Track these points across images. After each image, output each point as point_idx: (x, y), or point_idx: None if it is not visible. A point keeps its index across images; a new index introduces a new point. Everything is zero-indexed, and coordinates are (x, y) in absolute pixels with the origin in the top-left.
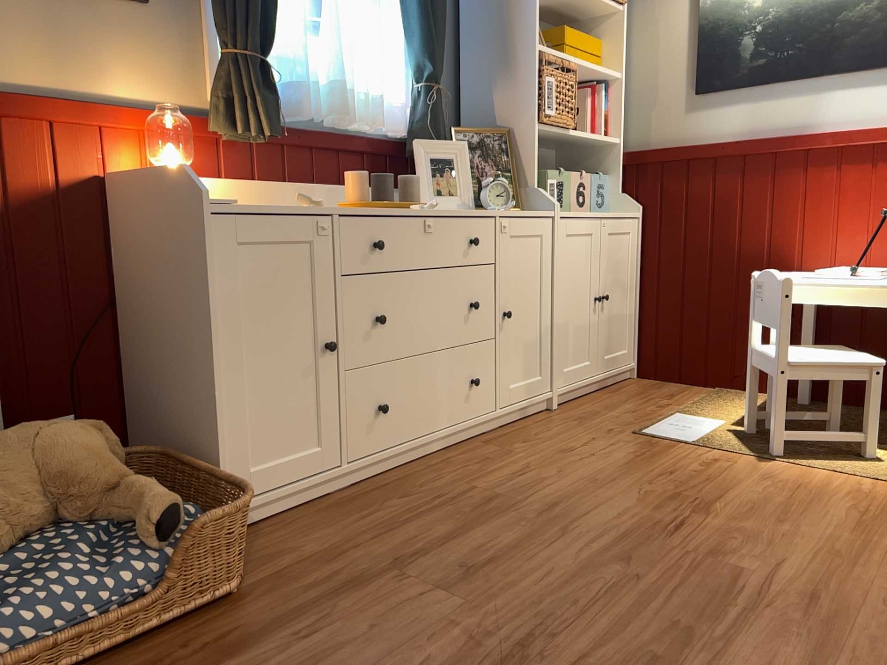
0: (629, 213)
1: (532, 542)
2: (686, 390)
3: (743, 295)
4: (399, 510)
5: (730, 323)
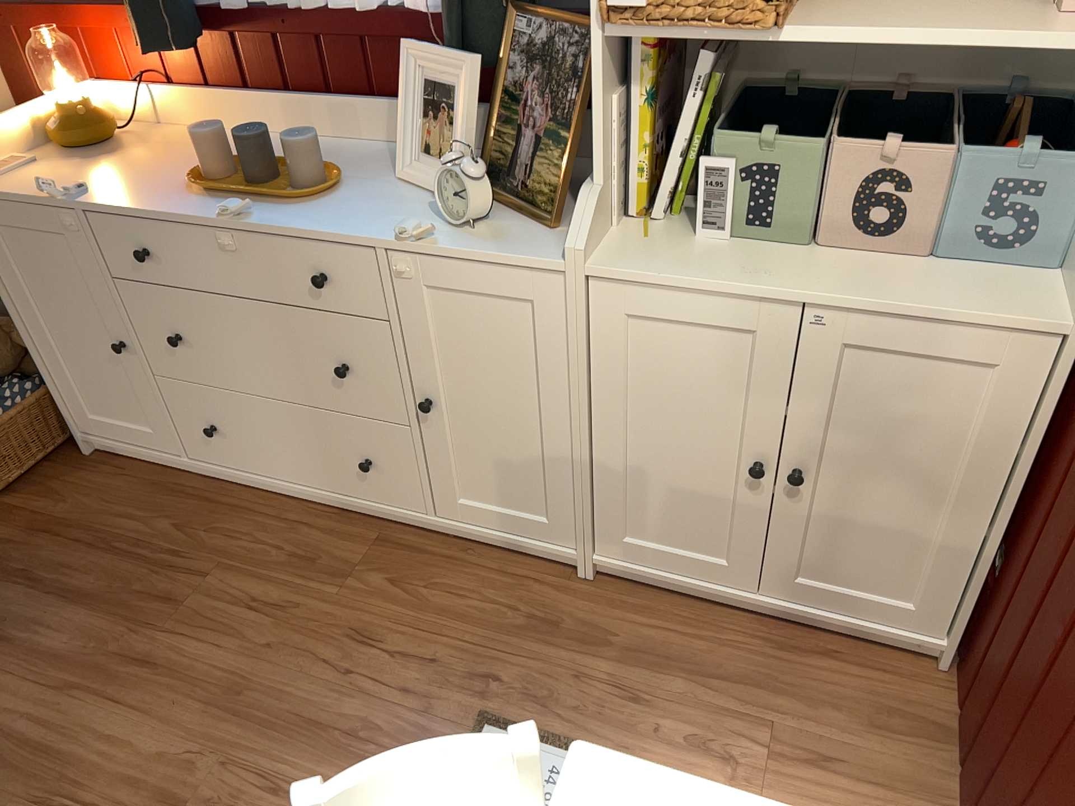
0: (1062, 307)
1: (46, 664)
2: (901, 791)
3: (1063, 787)
4: (143, 535)
5: (1027, 801)
